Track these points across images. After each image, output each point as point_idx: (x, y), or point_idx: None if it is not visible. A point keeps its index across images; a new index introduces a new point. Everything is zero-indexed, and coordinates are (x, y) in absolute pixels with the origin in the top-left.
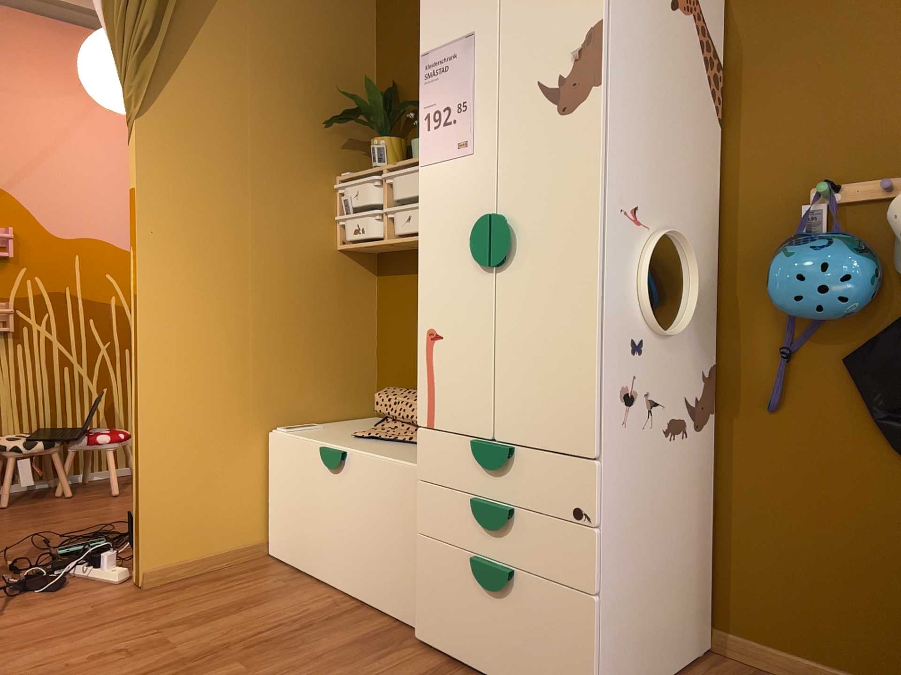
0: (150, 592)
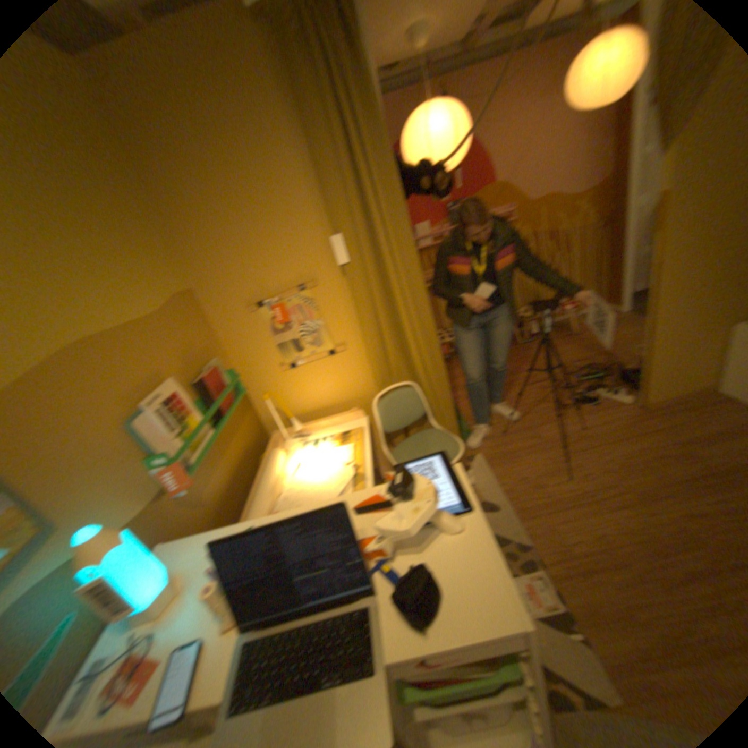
0: (658, 413)
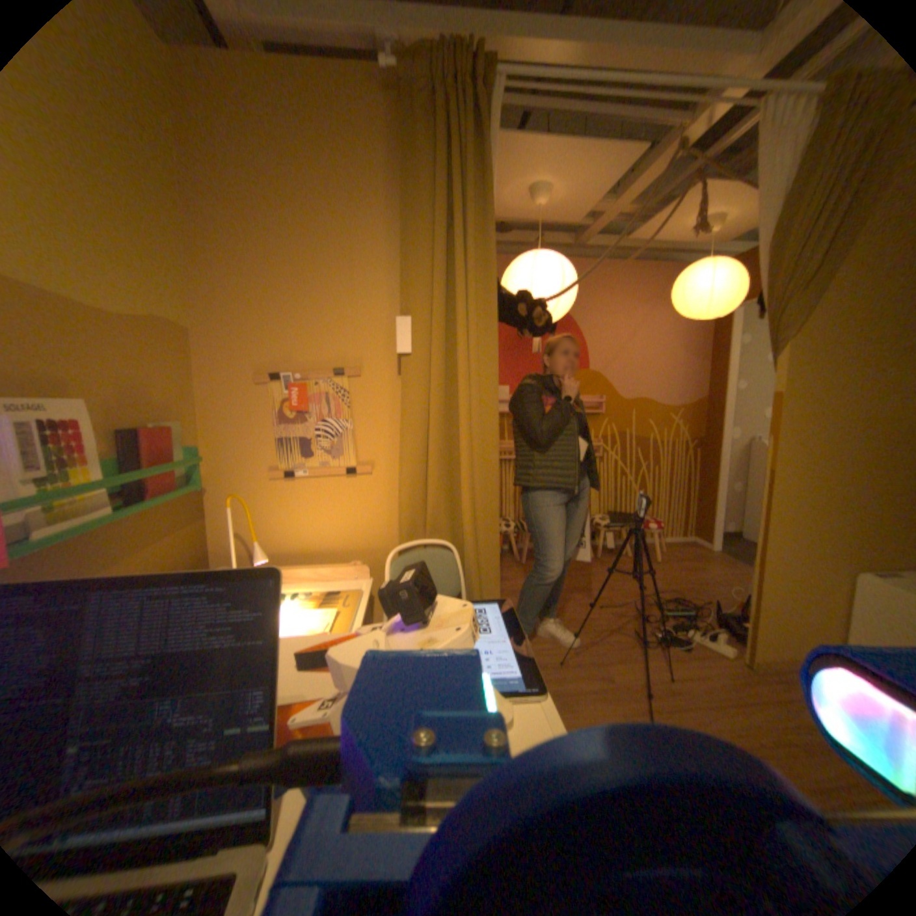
0: (767, 678)
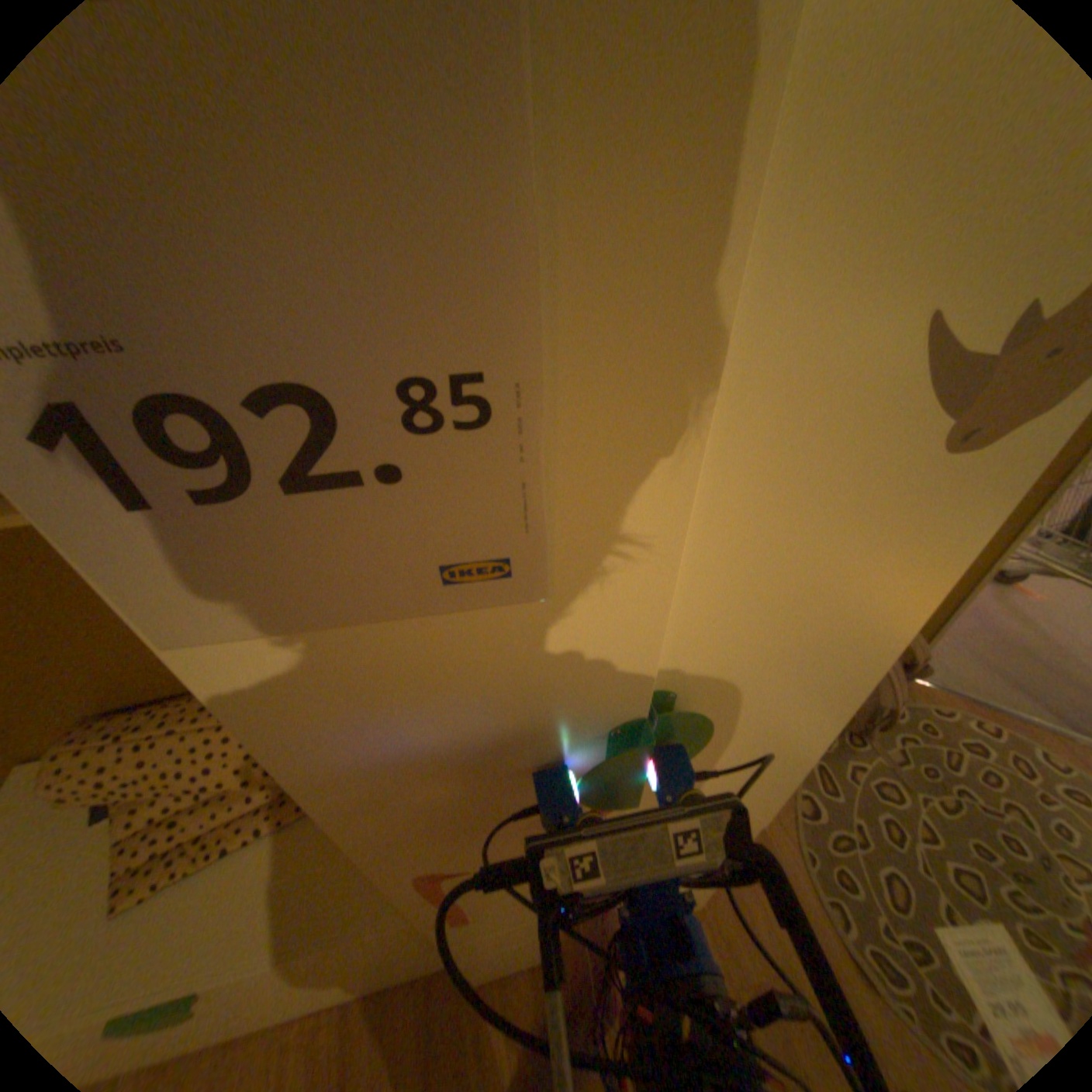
0: None
